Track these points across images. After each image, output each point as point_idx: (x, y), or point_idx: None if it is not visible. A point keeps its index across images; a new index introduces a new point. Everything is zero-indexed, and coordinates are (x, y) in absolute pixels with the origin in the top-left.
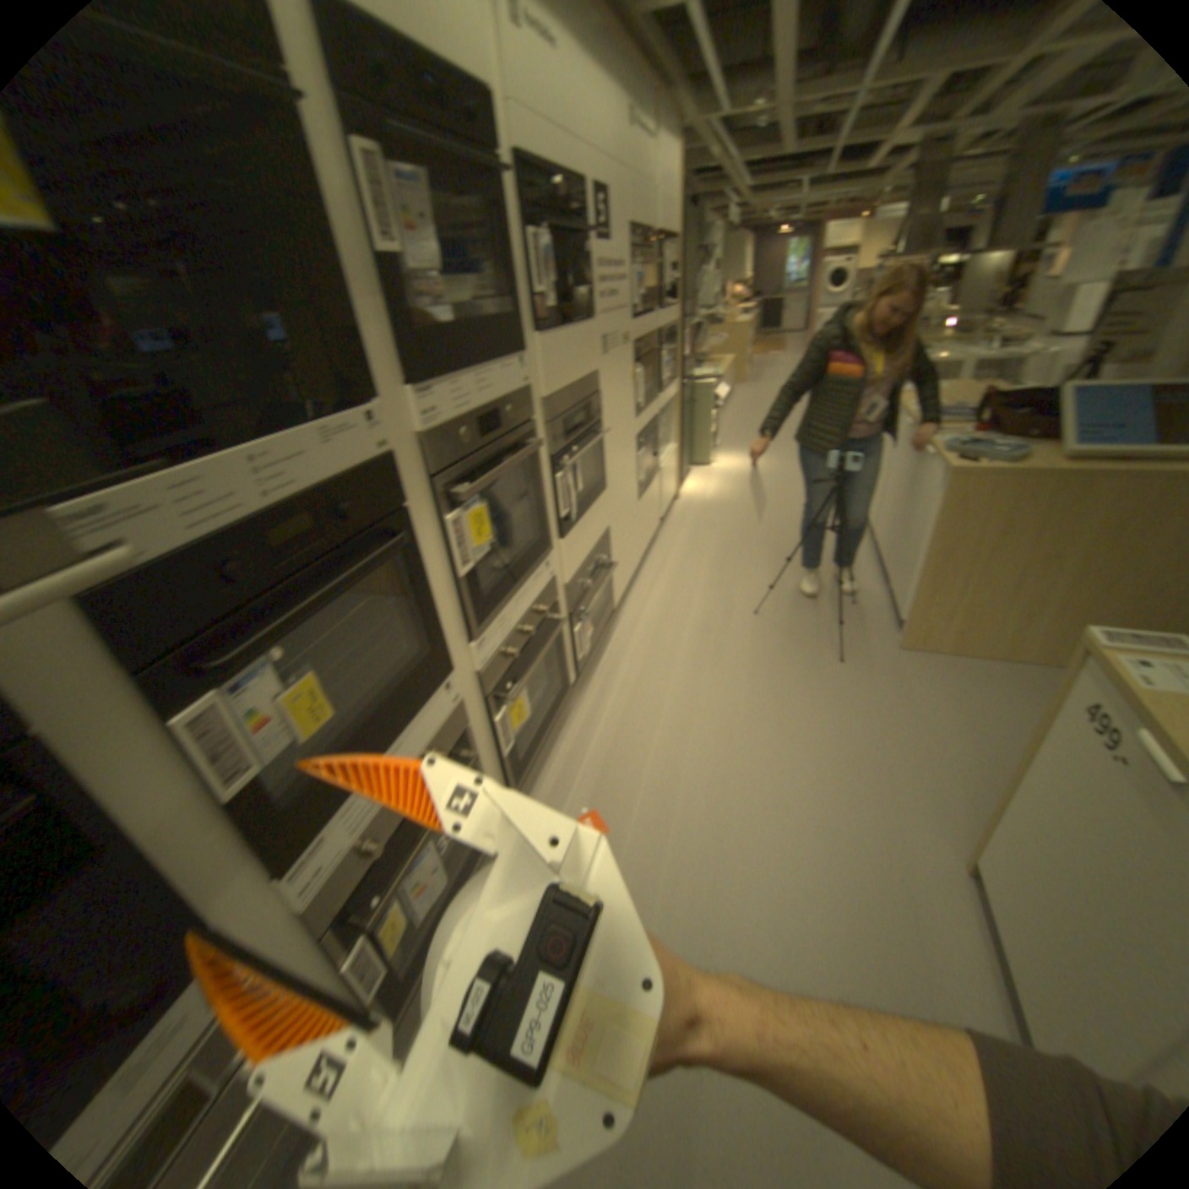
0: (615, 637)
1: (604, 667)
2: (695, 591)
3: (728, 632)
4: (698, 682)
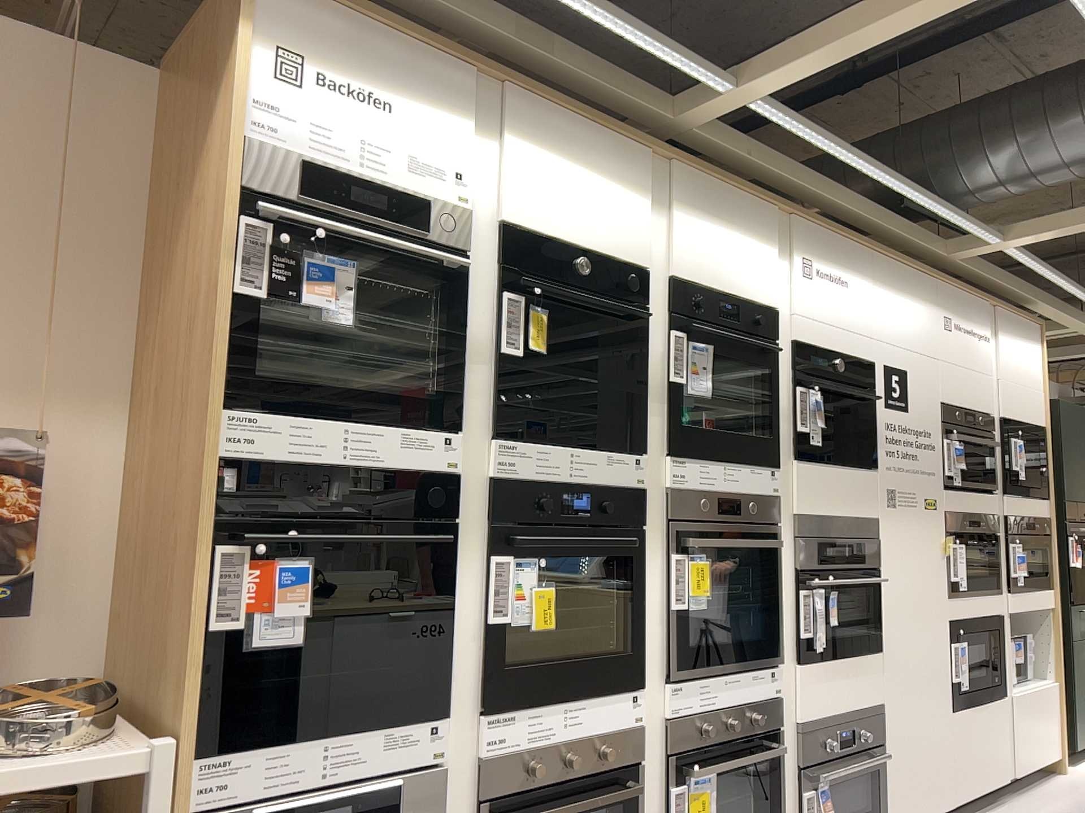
0: None
1: None
2: None
3: None
4: None
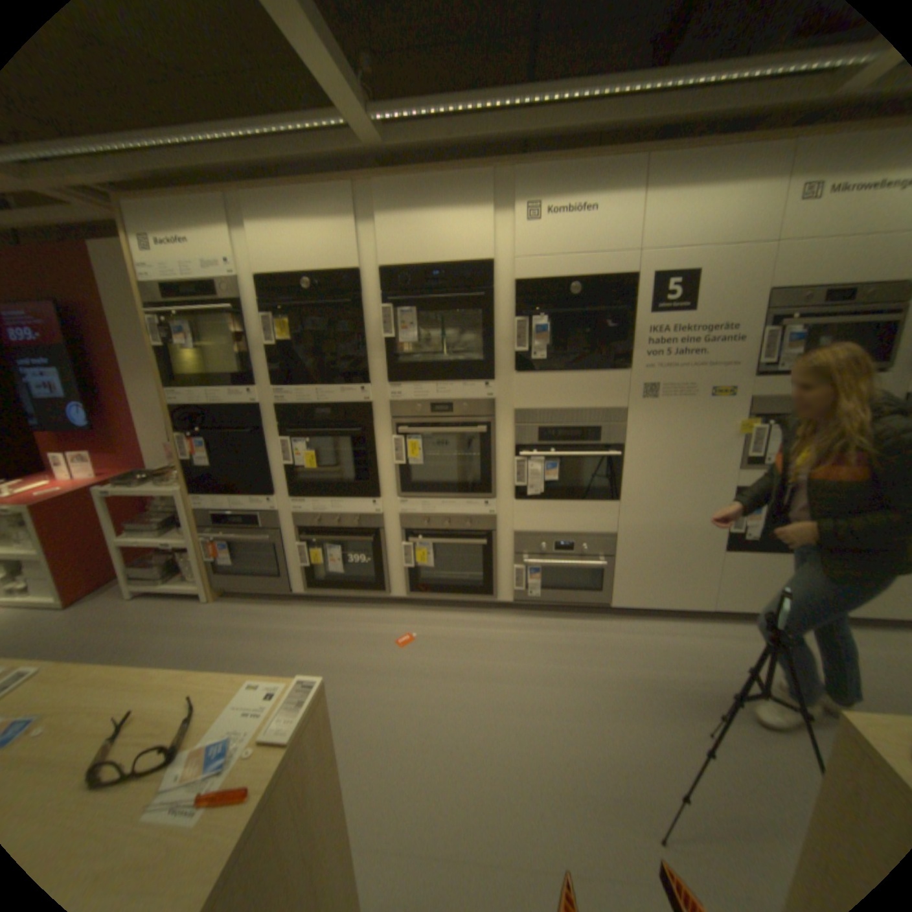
0: (595, 625)
1: (551, 624)
2: (724, 677)
3: (660, 712)
4: (561, 688)
